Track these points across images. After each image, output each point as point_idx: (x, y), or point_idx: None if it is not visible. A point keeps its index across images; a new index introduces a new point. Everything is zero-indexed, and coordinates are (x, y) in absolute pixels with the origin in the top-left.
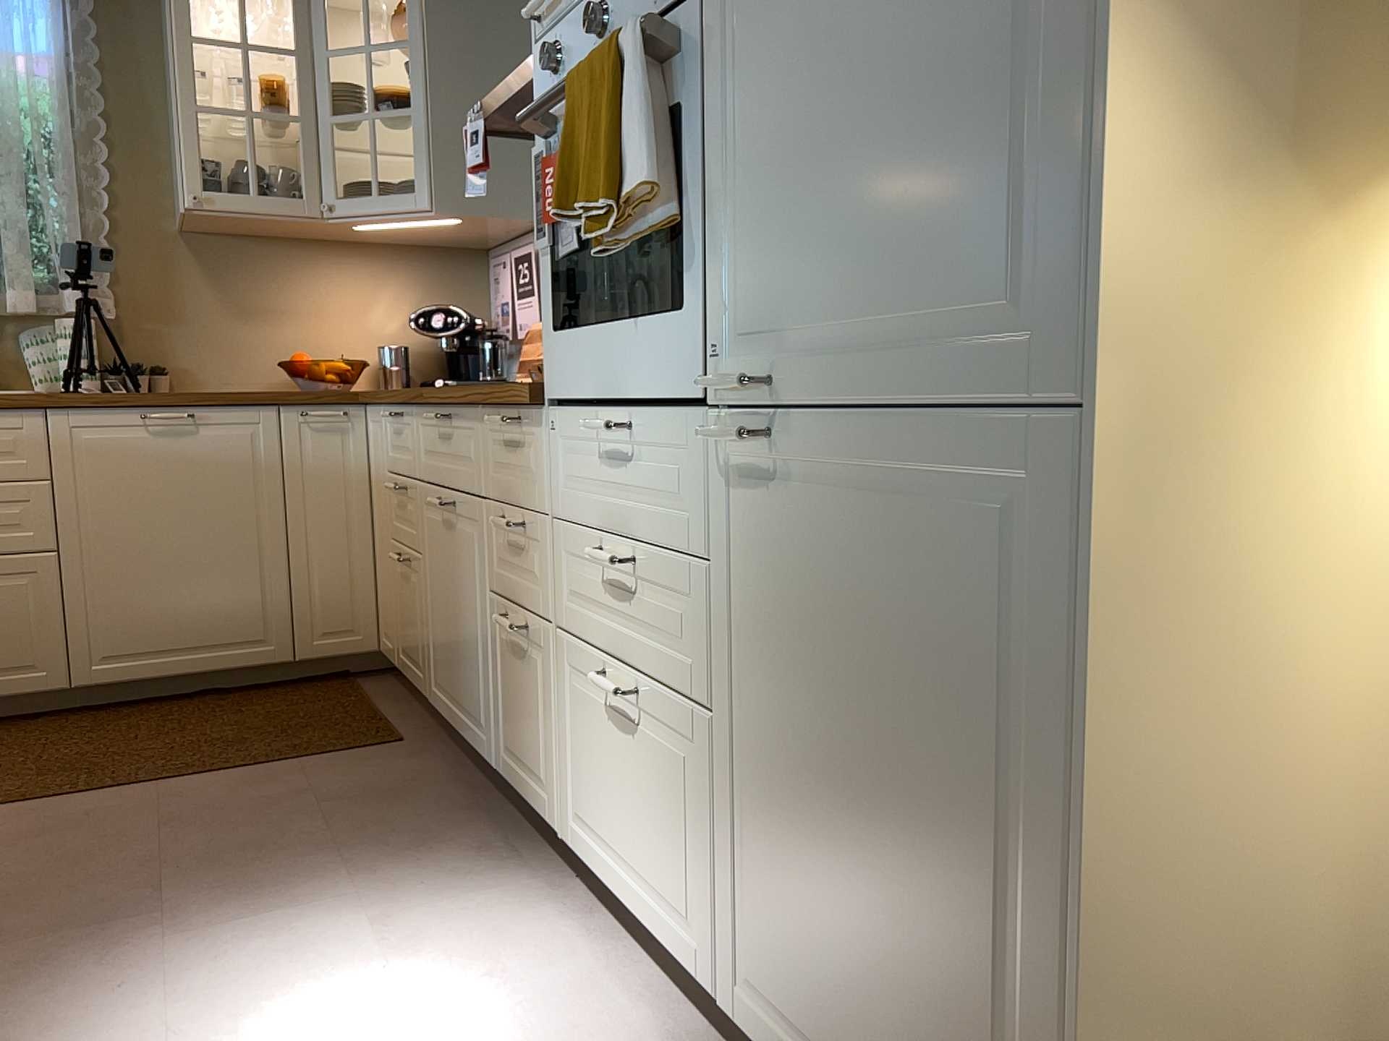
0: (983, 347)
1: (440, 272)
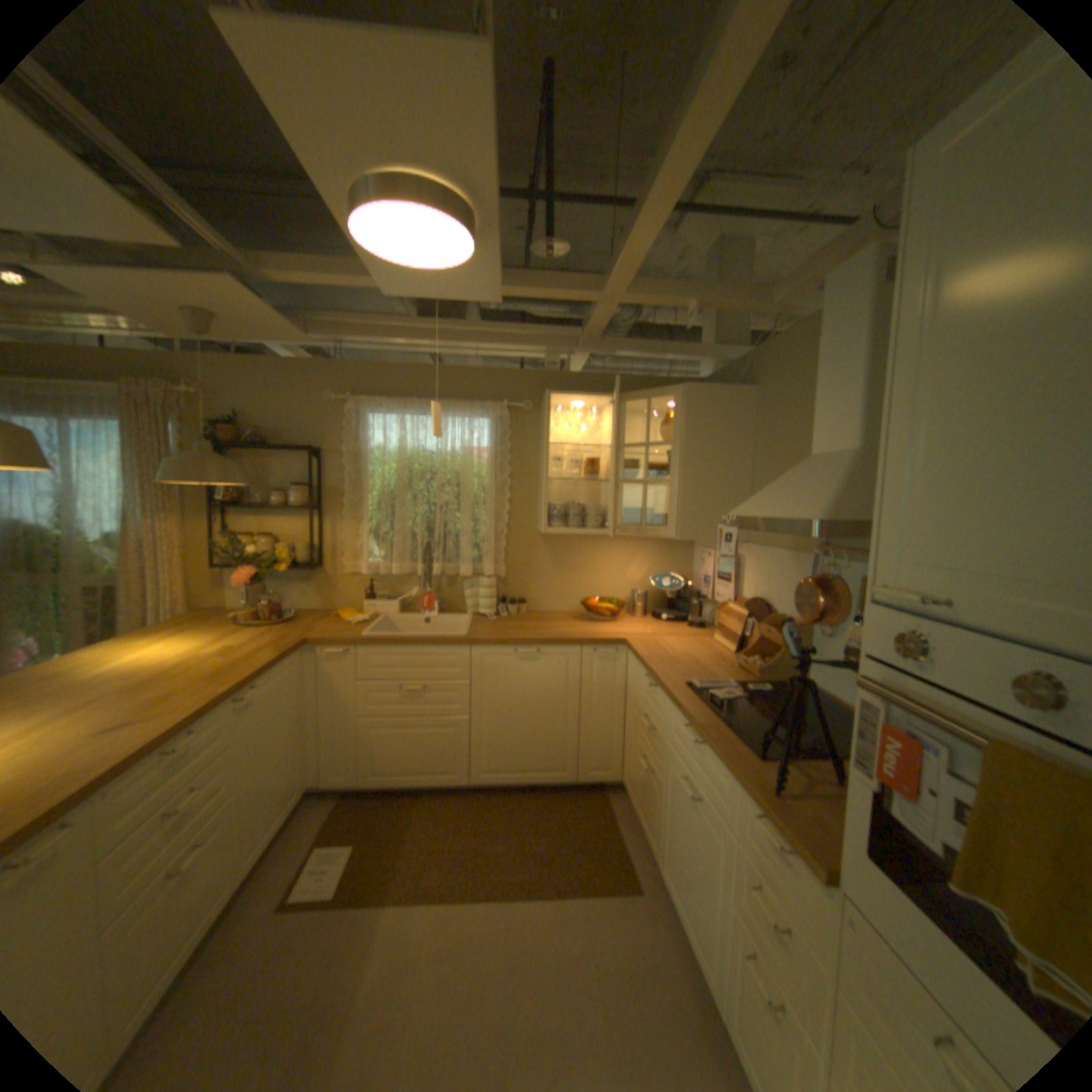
0: None
1: (667, 548)
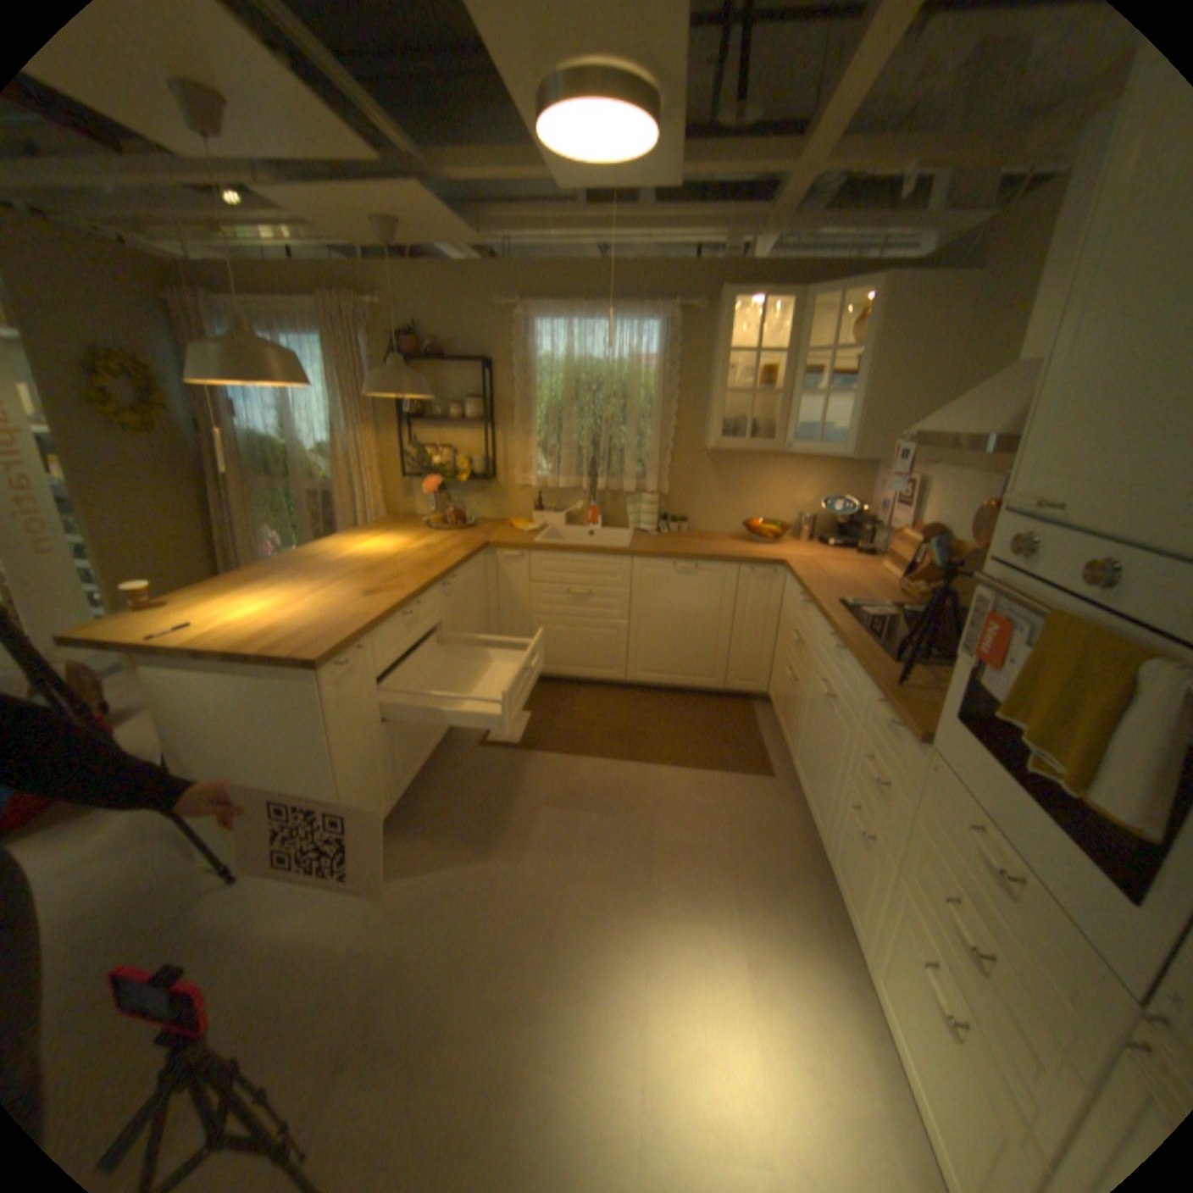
0: None
1: (845, 470)
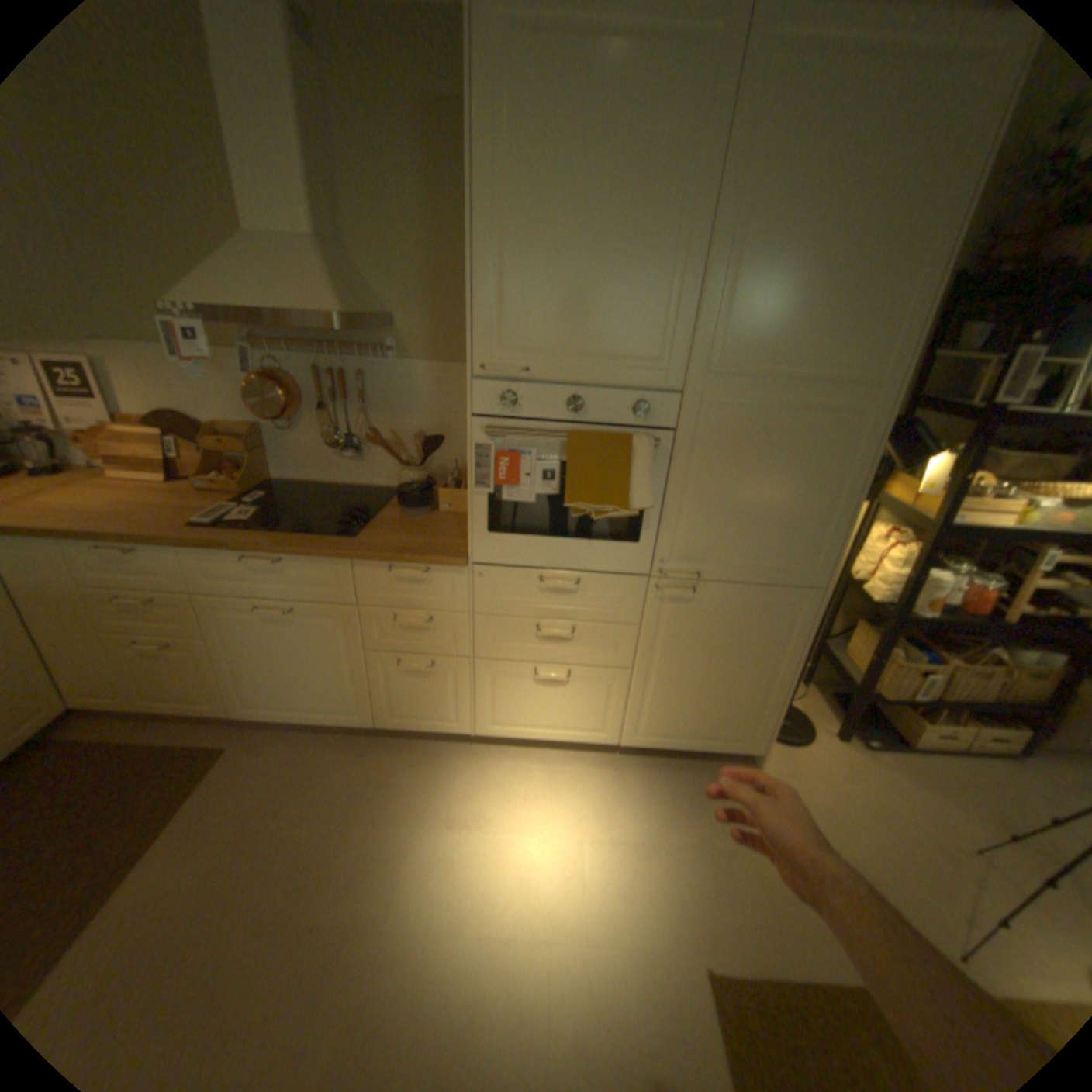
0: (789, 572)
1: None
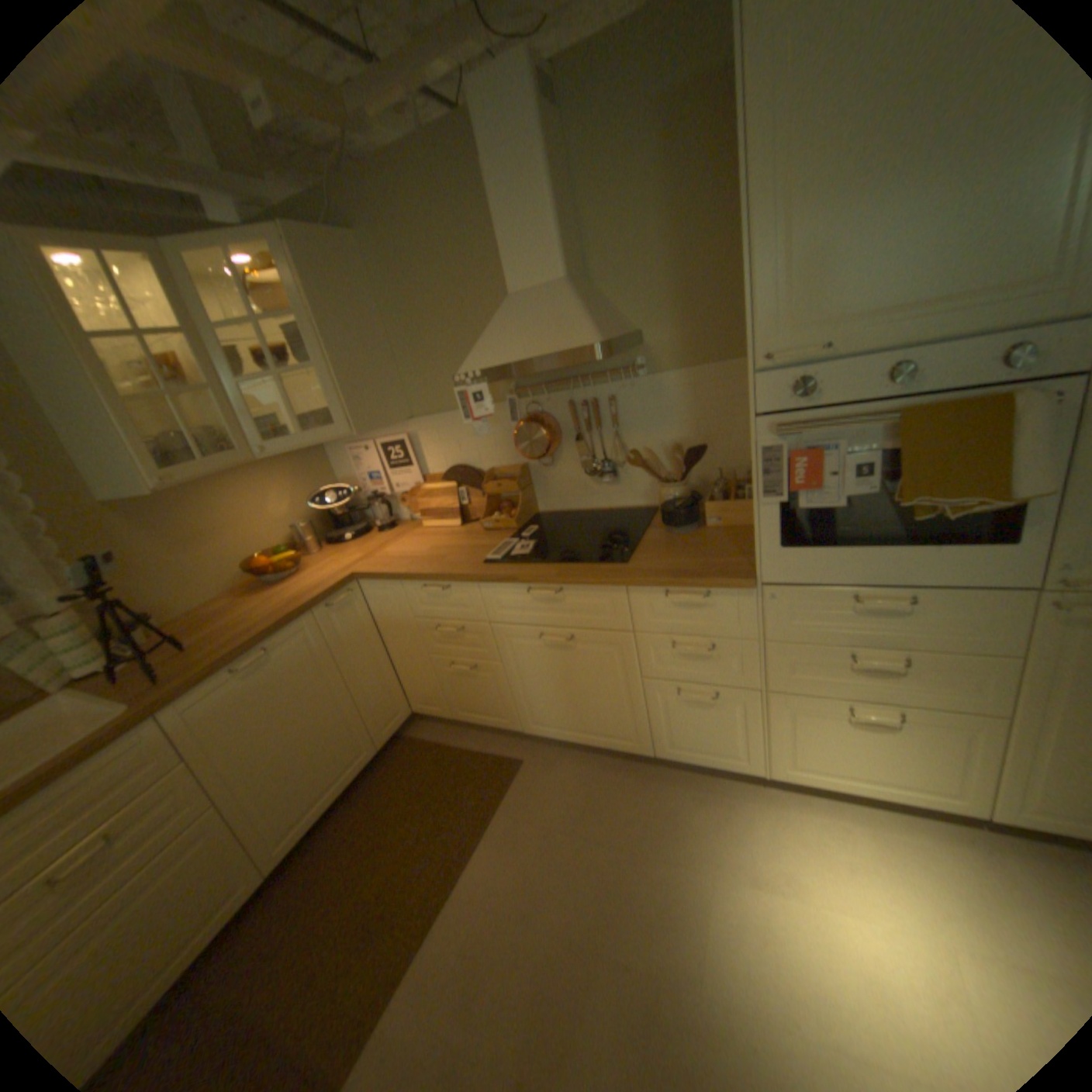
0: None
1: (297, 462)
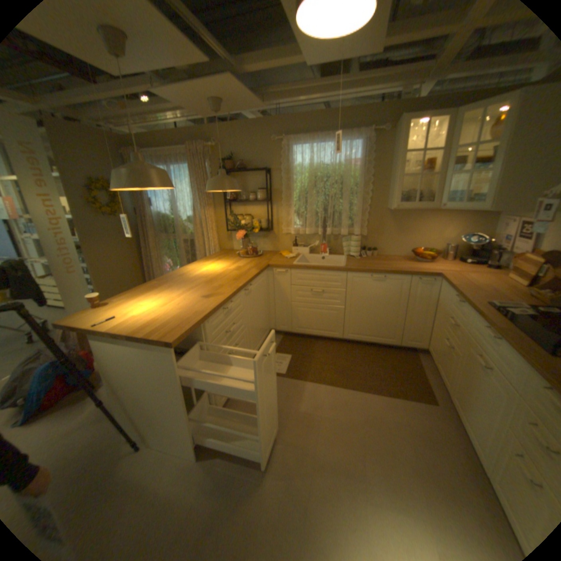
0: None
1: (478, 217)
